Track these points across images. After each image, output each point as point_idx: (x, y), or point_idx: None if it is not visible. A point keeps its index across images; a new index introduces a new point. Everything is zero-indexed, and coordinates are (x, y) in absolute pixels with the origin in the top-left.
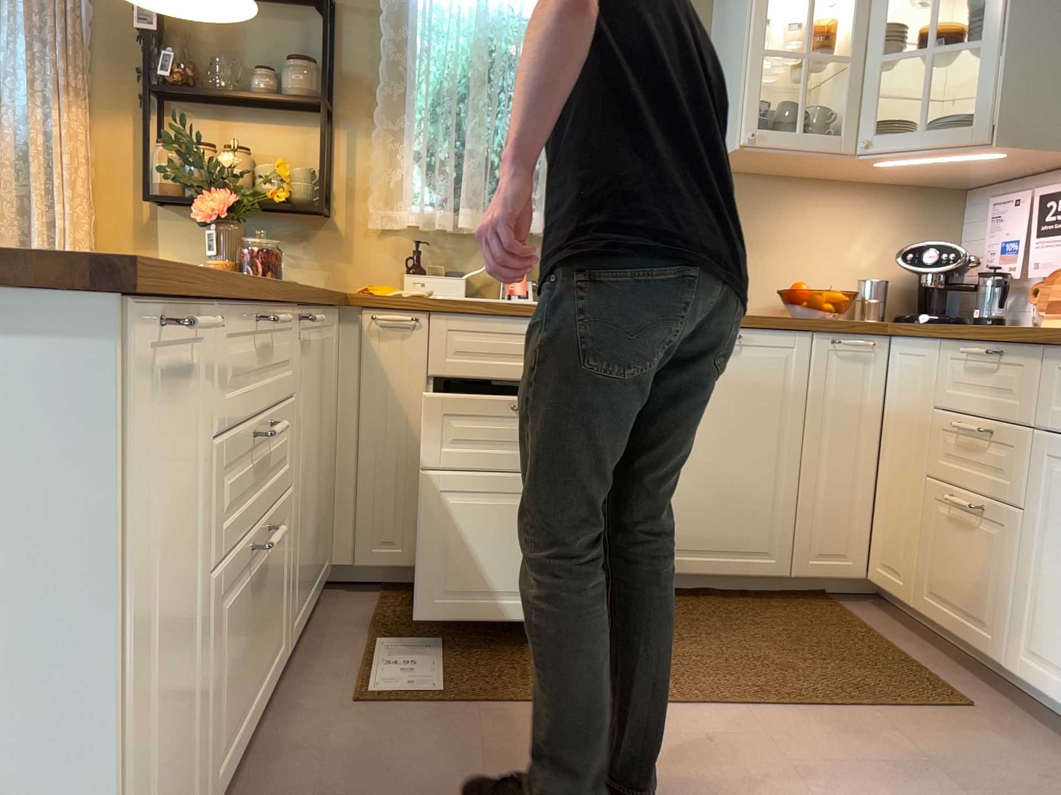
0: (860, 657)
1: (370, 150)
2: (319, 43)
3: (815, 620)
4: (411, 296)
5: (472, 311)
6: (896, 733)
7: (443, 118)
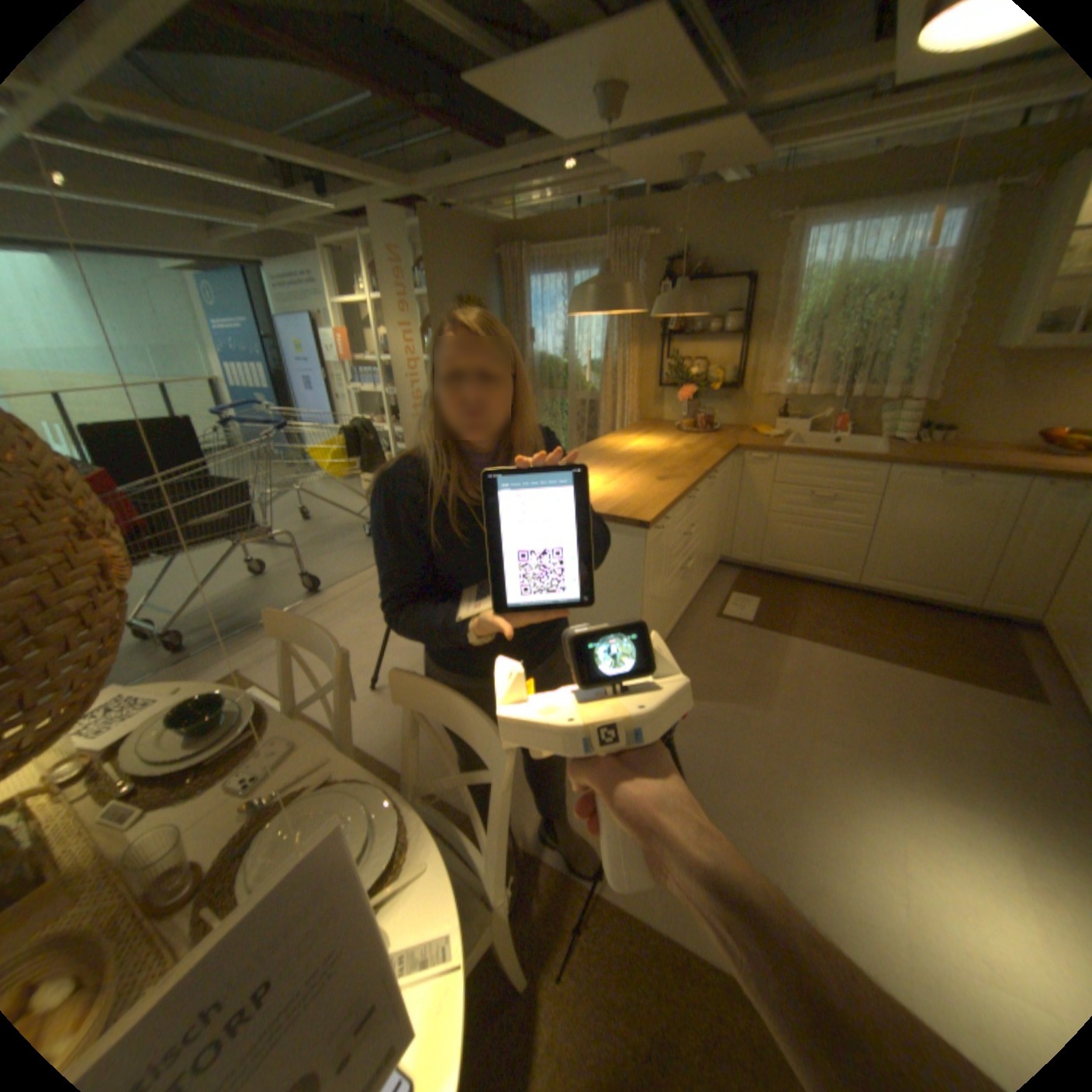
0: (994, 661)
1: (765, 352)
2: (744, 296)
3: (983, 635)
4: (770, 444)
5: (799, 455)
6: (977, 699)
7: (808, 334)
